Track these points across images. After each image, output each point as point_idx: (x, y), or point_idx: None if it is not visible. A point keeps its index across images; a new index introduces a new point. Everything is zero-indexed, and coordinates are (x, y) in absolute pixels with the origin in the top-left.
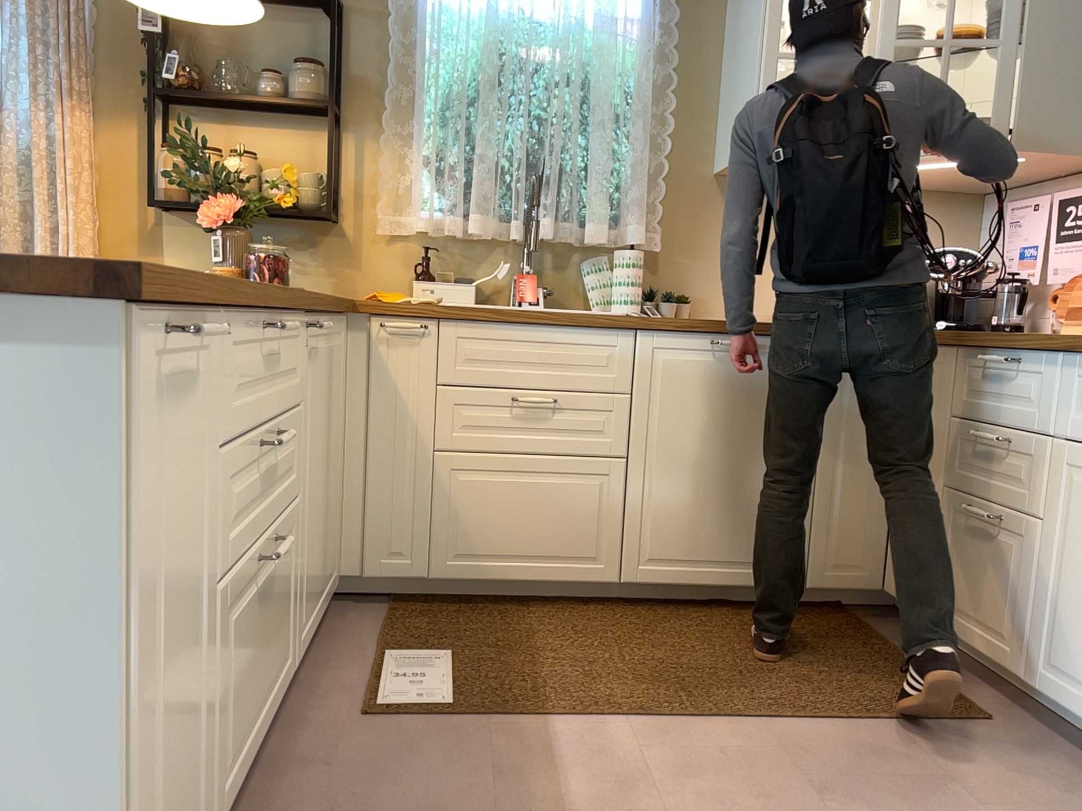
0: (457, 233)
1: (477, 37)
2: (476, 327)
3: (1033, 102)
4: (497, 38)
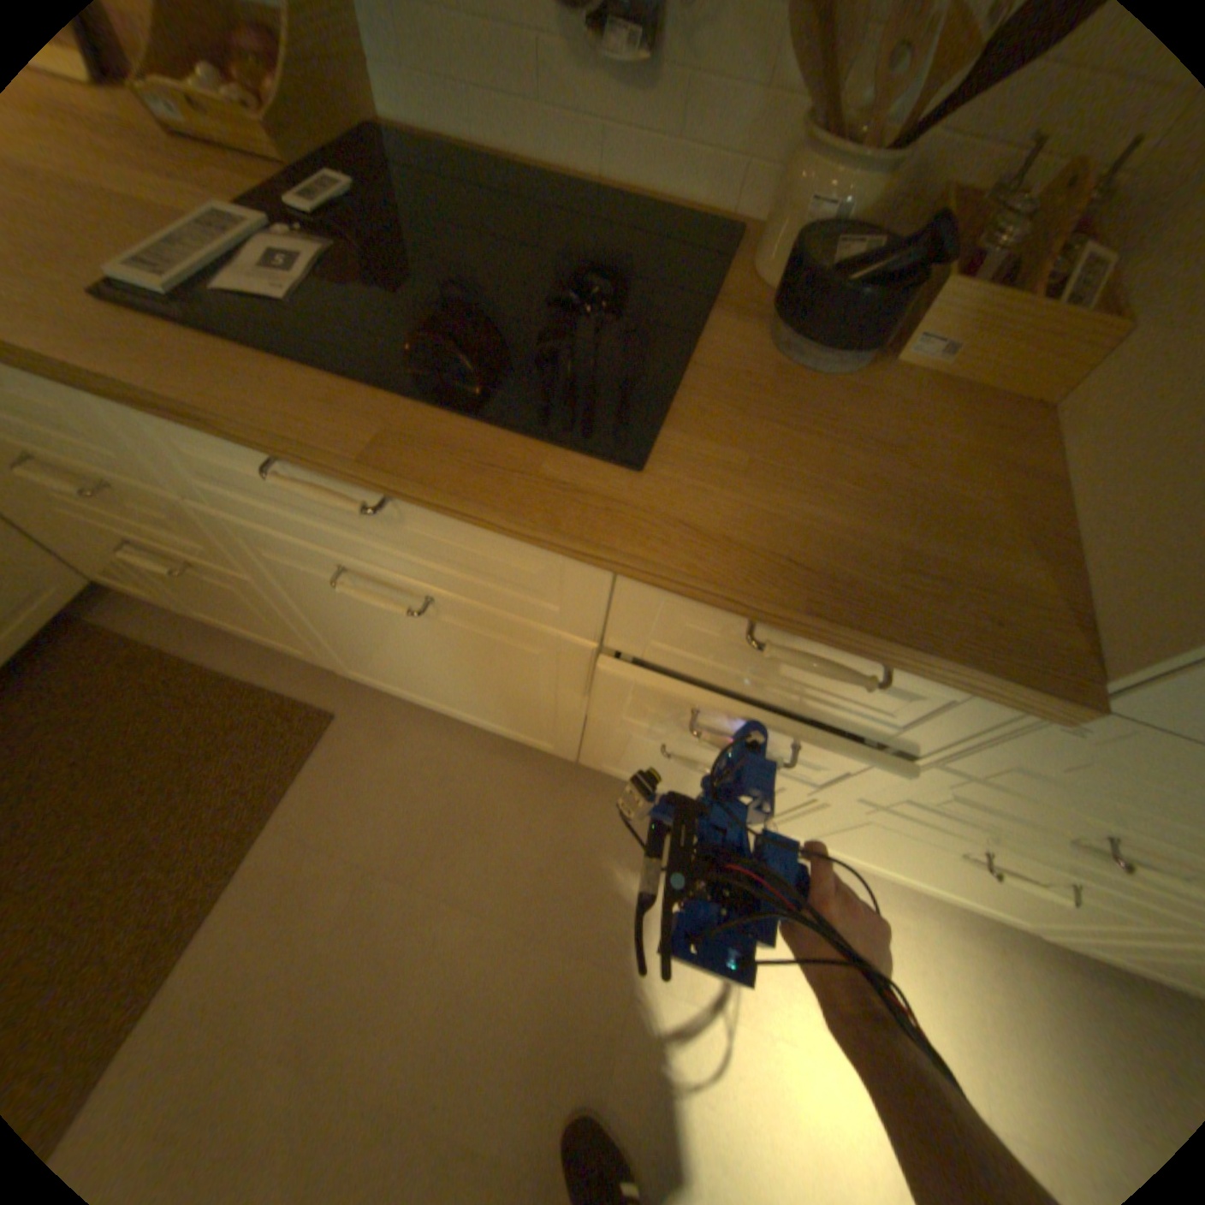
0: None
1: None
2: None
3: None
4: None
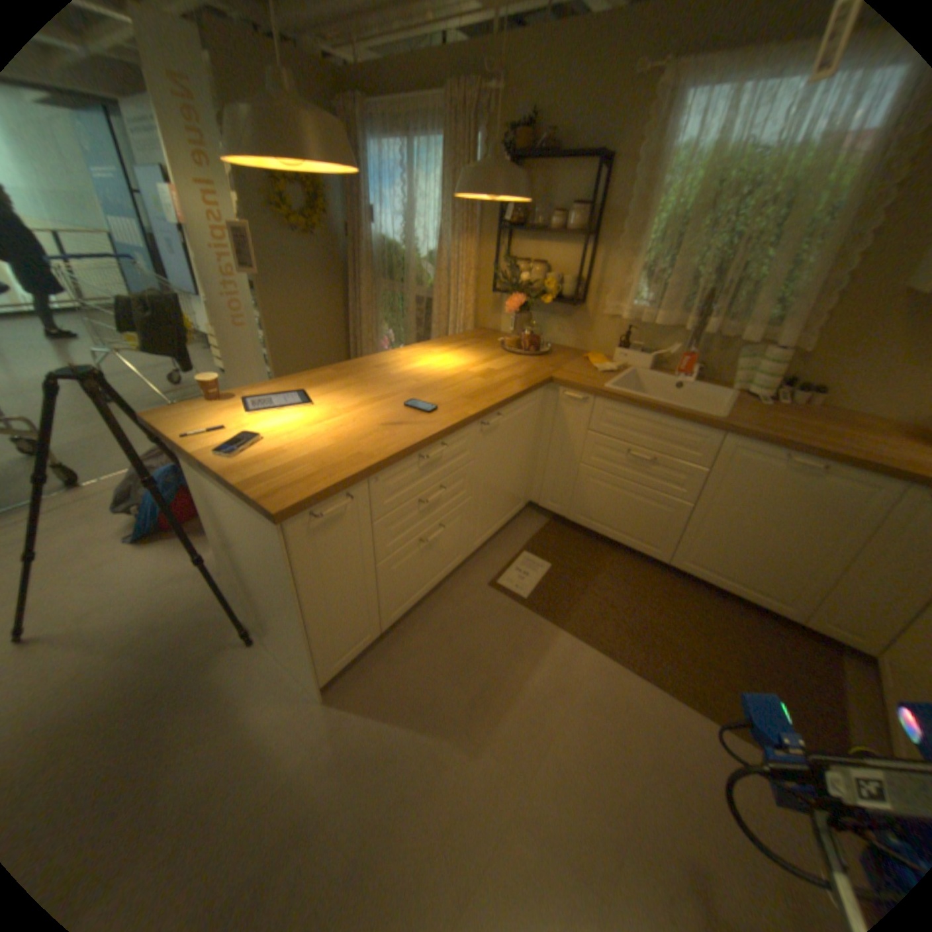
0: (648, 321)
1: (705, 168)
2: (616, 405)
3: None
4: (719, 169)
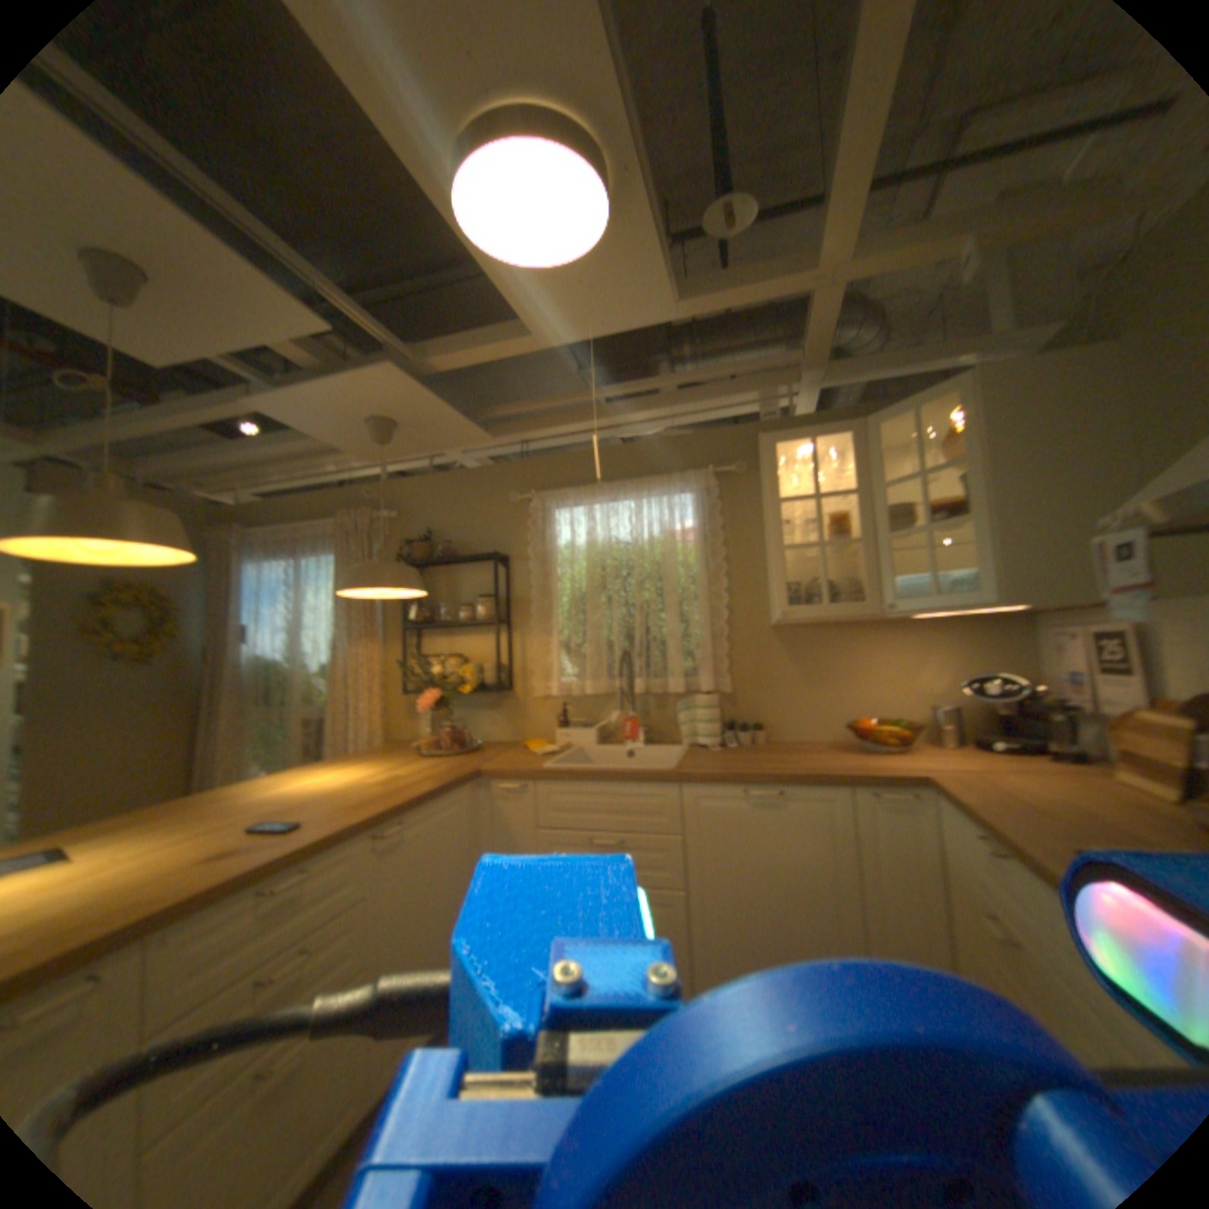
0: (581, 694)
1: (587, 560)
2: (562, 785)
3: (1016, 562)
4: (598, 559)
